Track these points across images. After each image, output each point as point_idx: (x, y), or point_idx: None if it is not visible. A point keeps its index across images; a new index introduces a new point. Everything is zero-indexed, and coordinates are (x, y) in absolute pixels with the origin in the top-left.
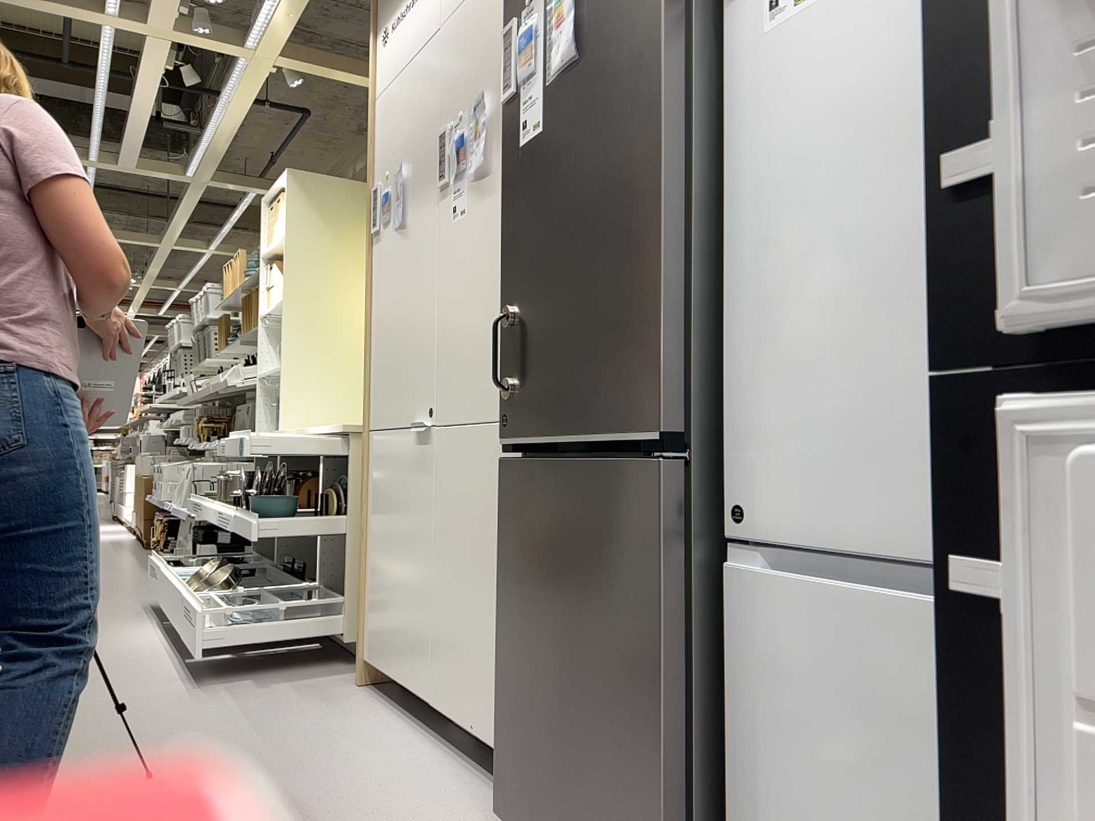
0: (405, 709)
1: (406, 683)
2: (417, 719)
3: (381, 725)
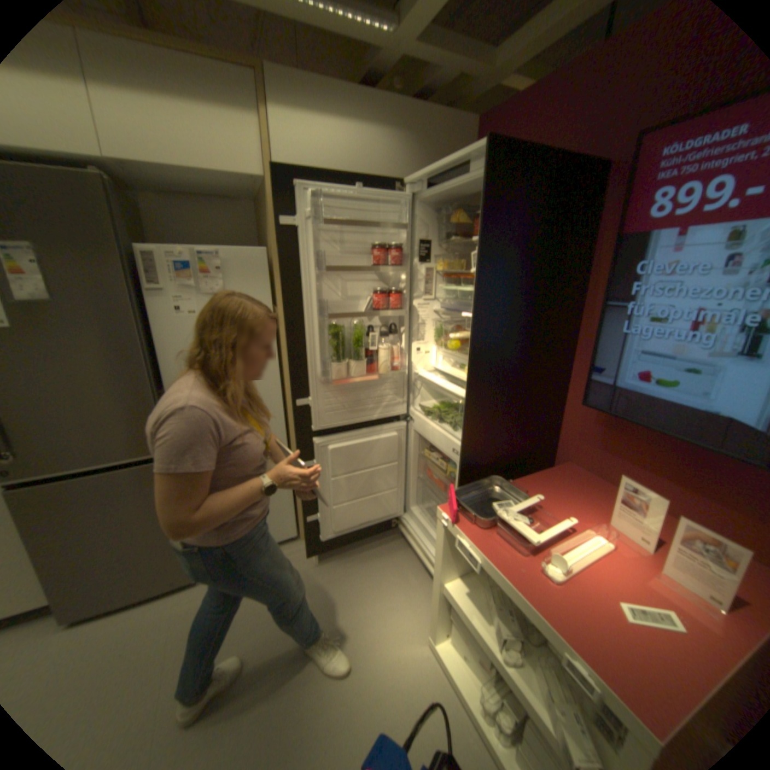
0: None
1: None
2: None
3: None
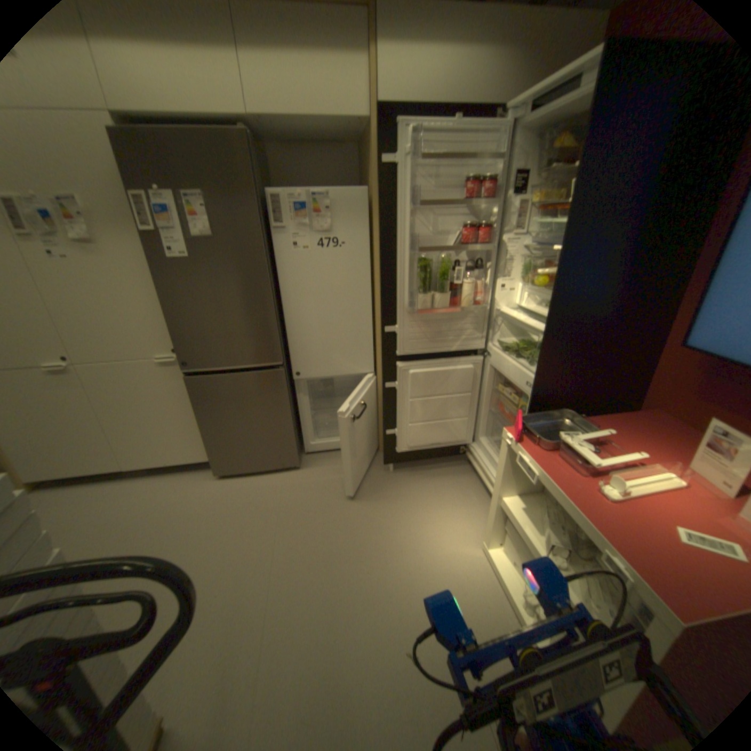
0: (84, 484)
1: (90, 473)
2: (101, 482)
3: (90, 494)
